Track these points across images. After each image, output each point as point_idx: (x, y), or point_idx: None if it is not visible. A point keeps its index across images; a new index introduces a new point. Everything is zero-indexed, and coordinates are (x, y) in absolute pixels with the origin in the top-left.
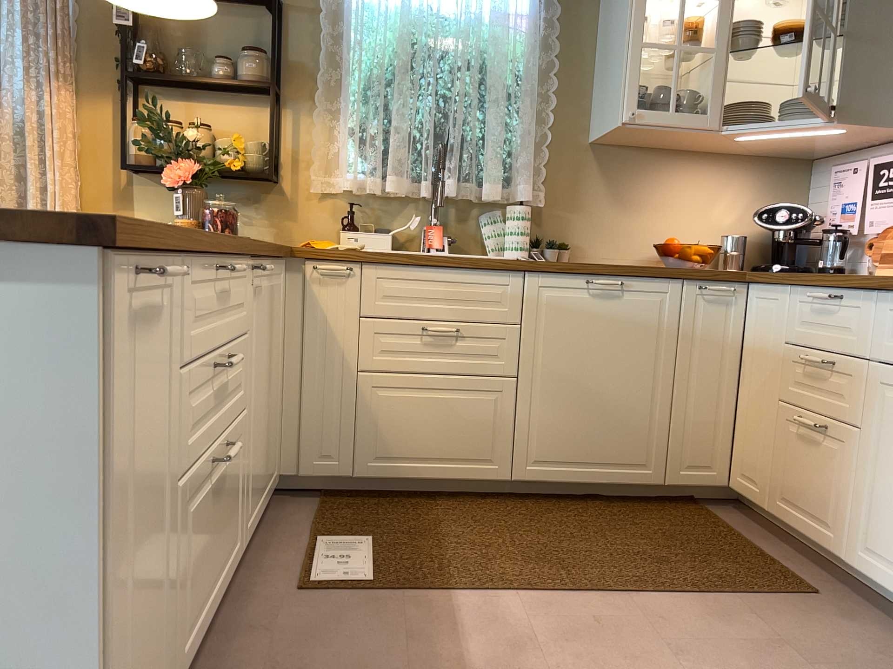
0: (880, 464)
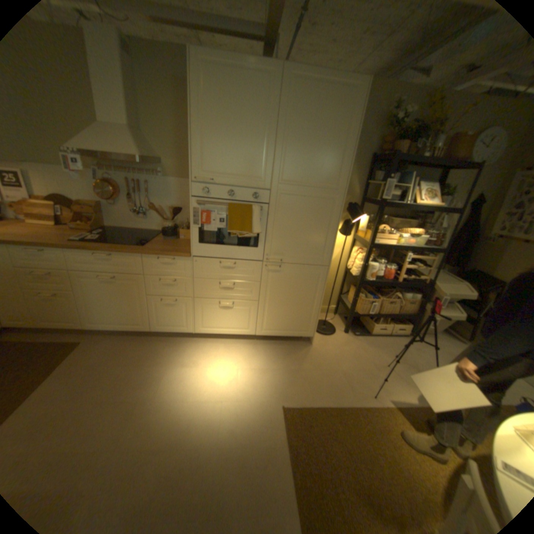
0: (85, 300)
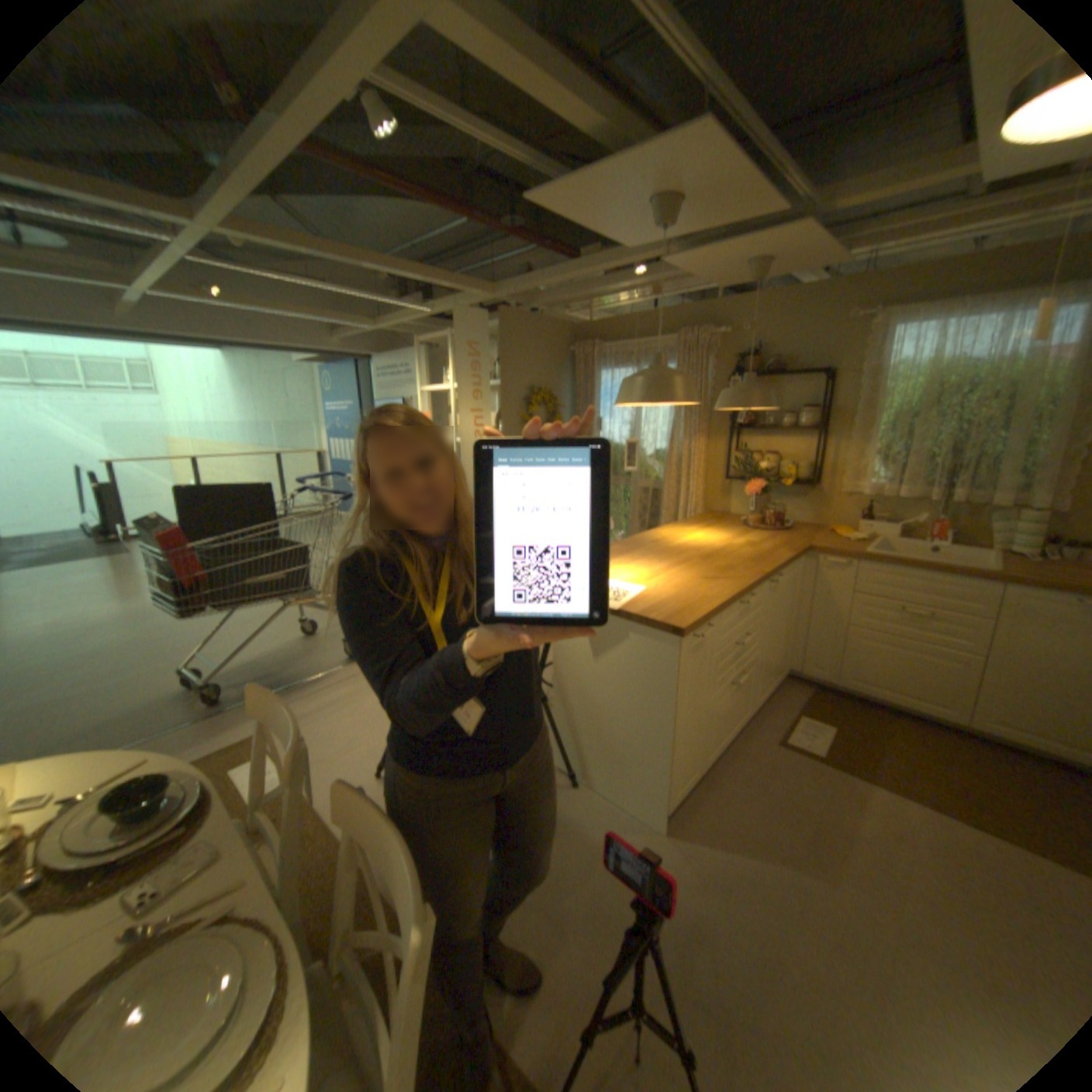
0: None
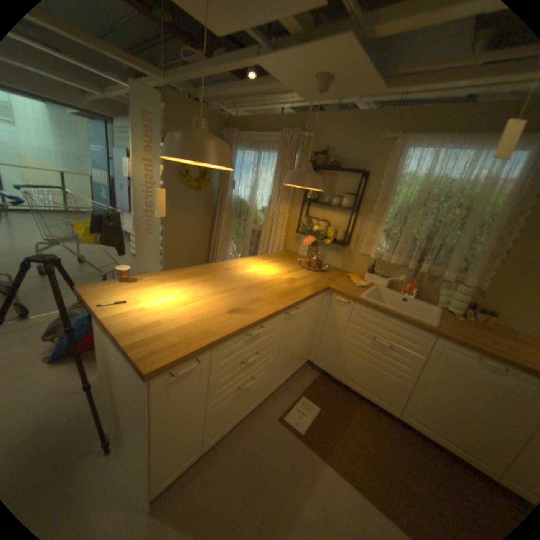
0: None
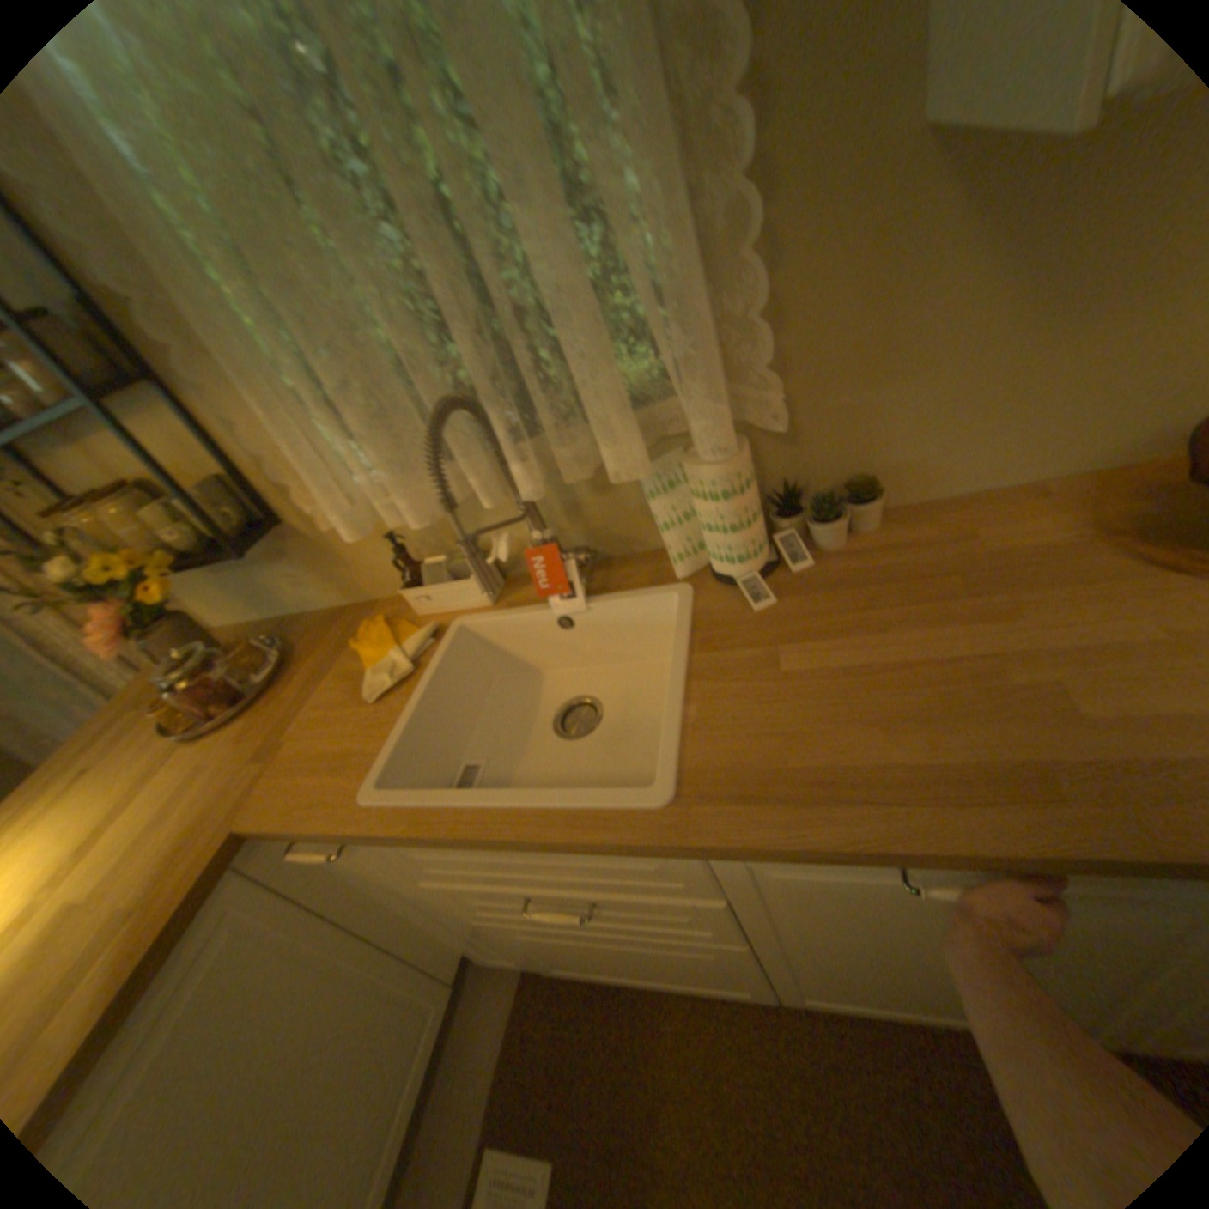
0: None
